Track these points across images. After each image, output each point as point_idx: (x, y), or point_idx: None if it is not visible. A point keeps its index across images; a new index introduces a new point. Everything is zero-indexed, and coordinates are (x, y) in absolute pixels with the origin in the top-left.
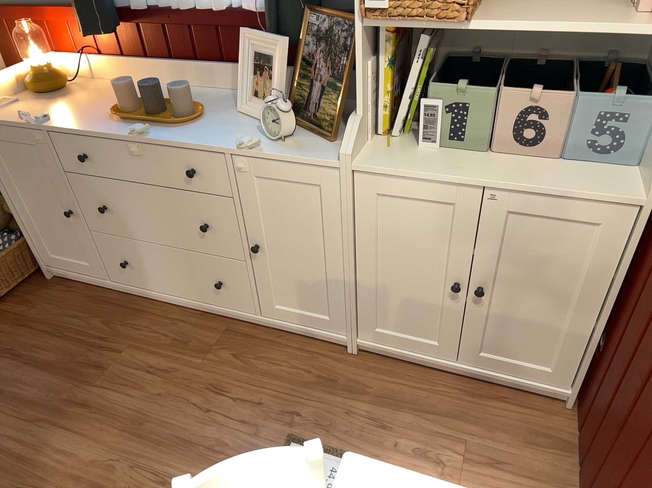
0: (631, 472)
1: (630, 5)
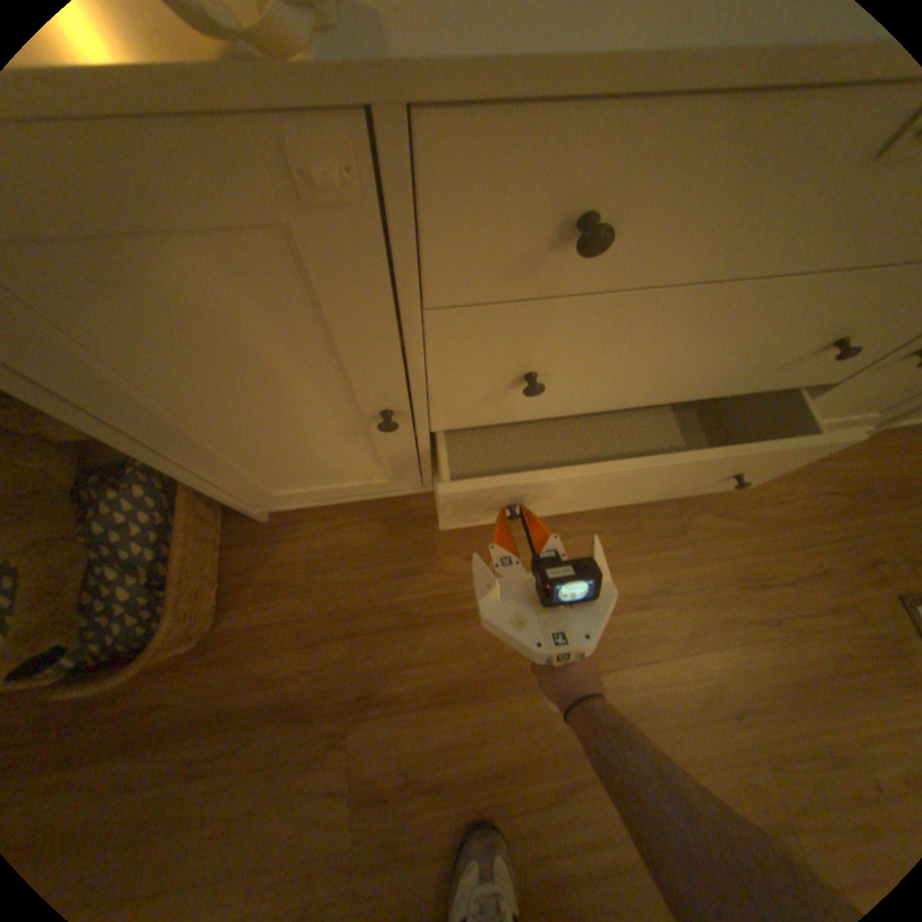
0: None
1: None
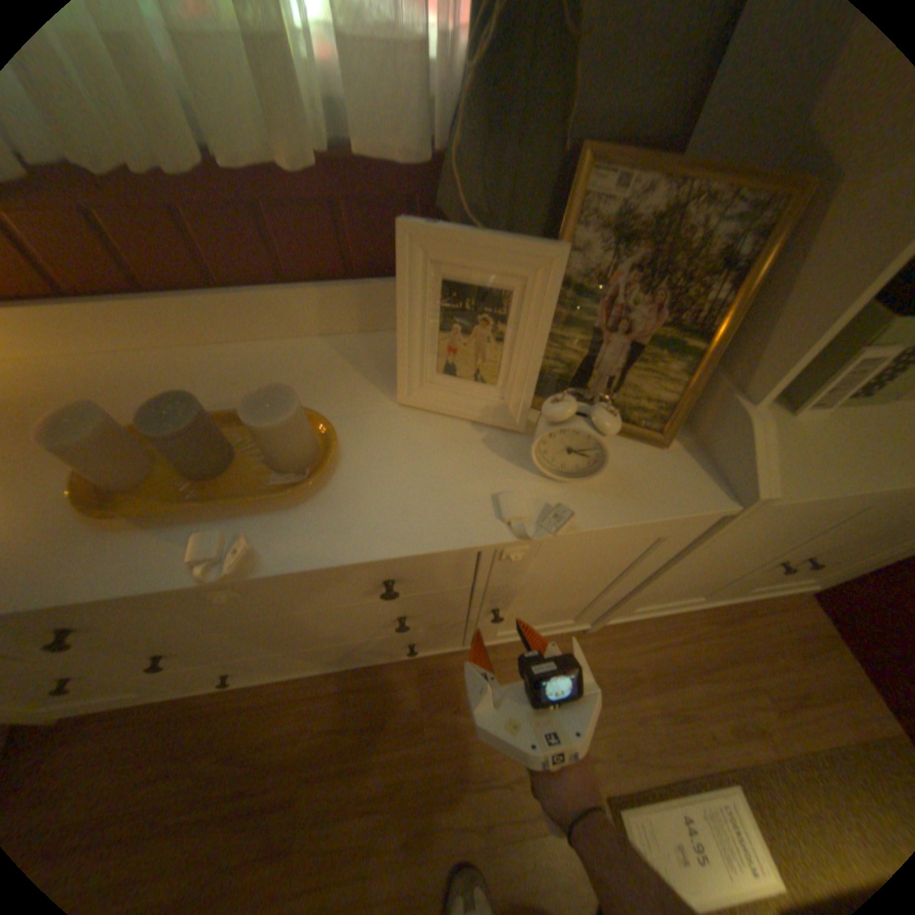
0: None
1: None
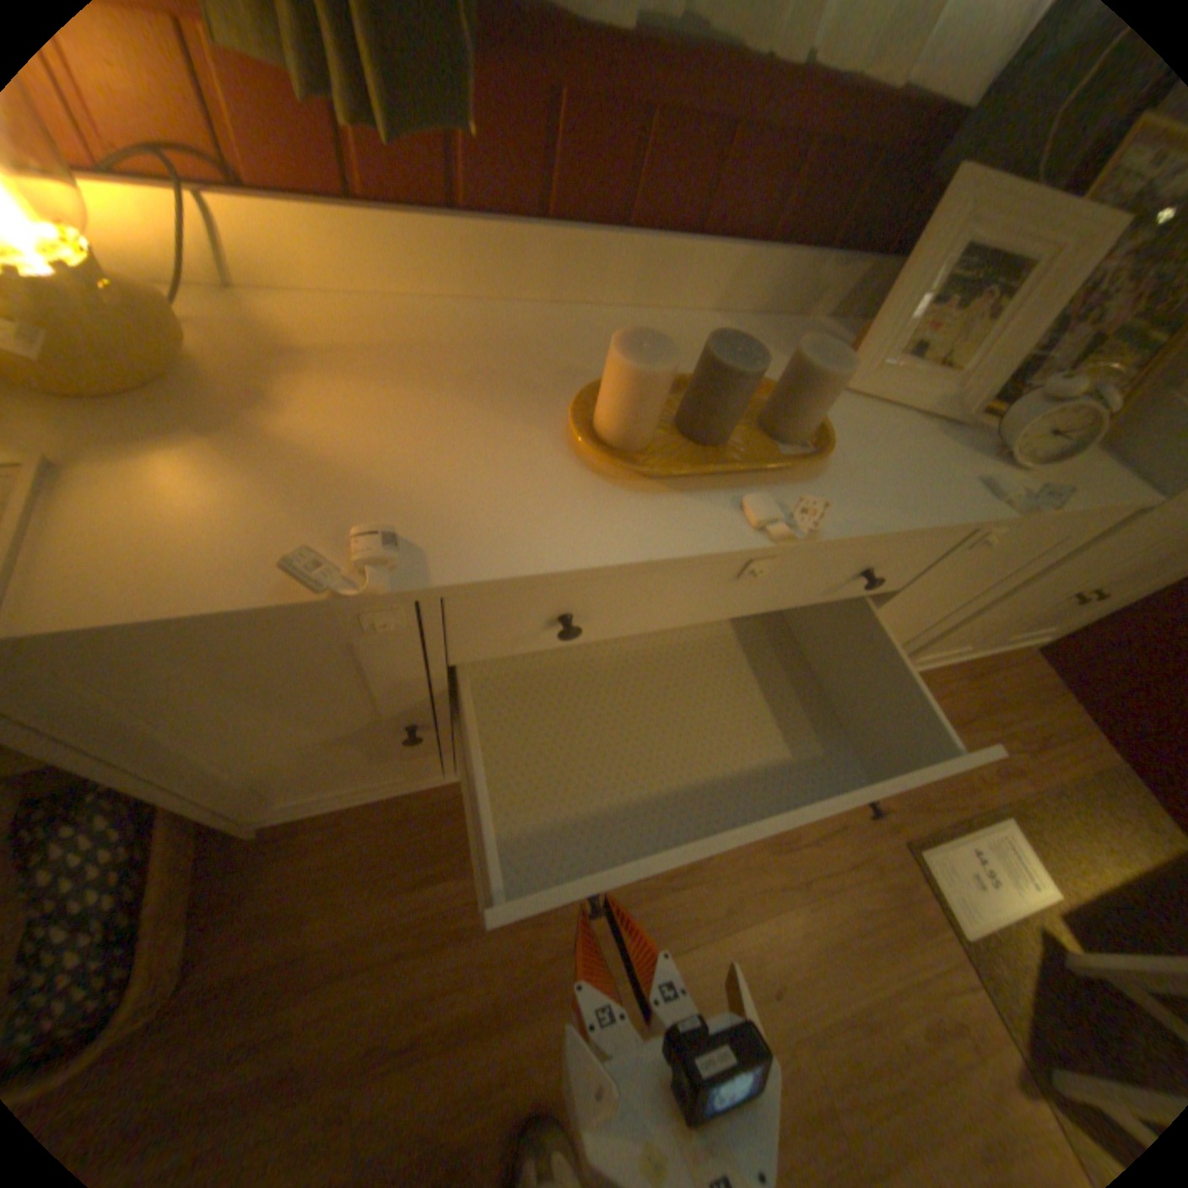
0: None
1: None
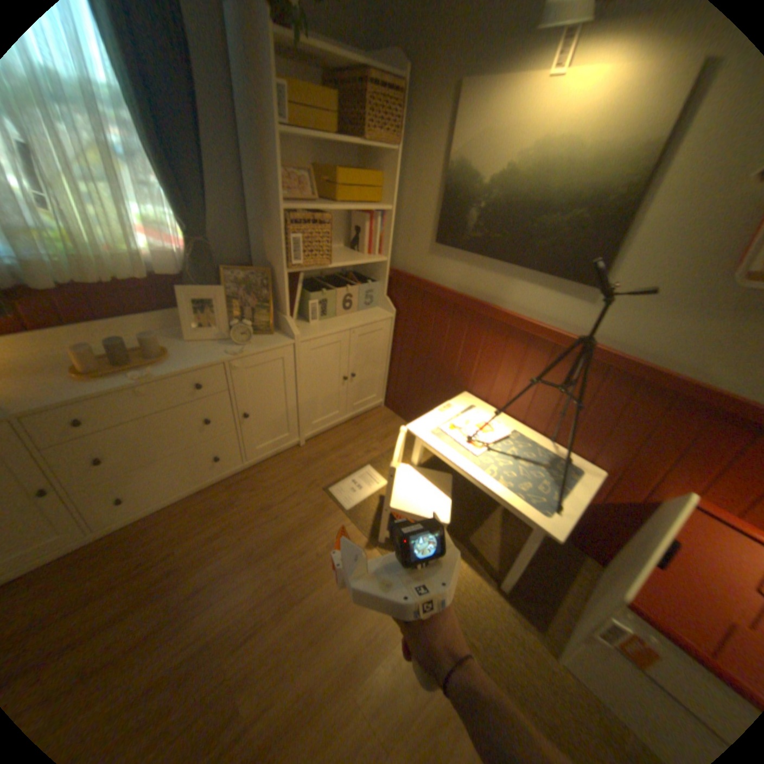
0: (438, 391)
1: (349, 250)
